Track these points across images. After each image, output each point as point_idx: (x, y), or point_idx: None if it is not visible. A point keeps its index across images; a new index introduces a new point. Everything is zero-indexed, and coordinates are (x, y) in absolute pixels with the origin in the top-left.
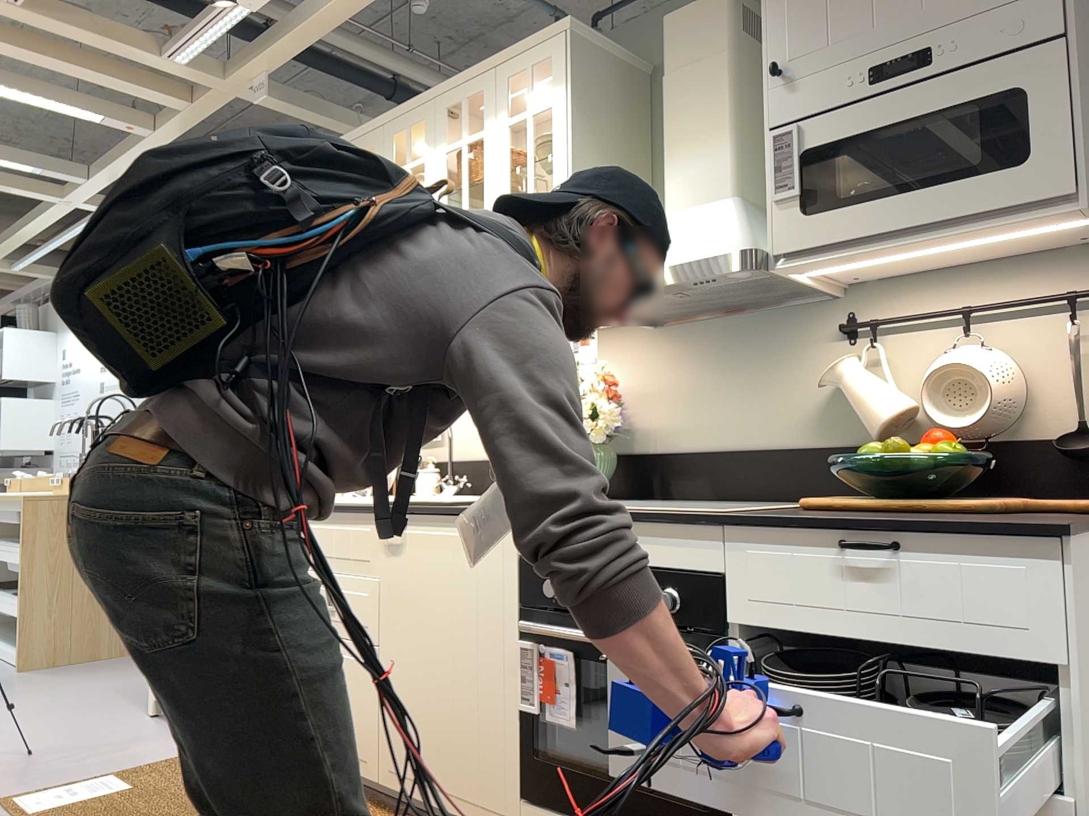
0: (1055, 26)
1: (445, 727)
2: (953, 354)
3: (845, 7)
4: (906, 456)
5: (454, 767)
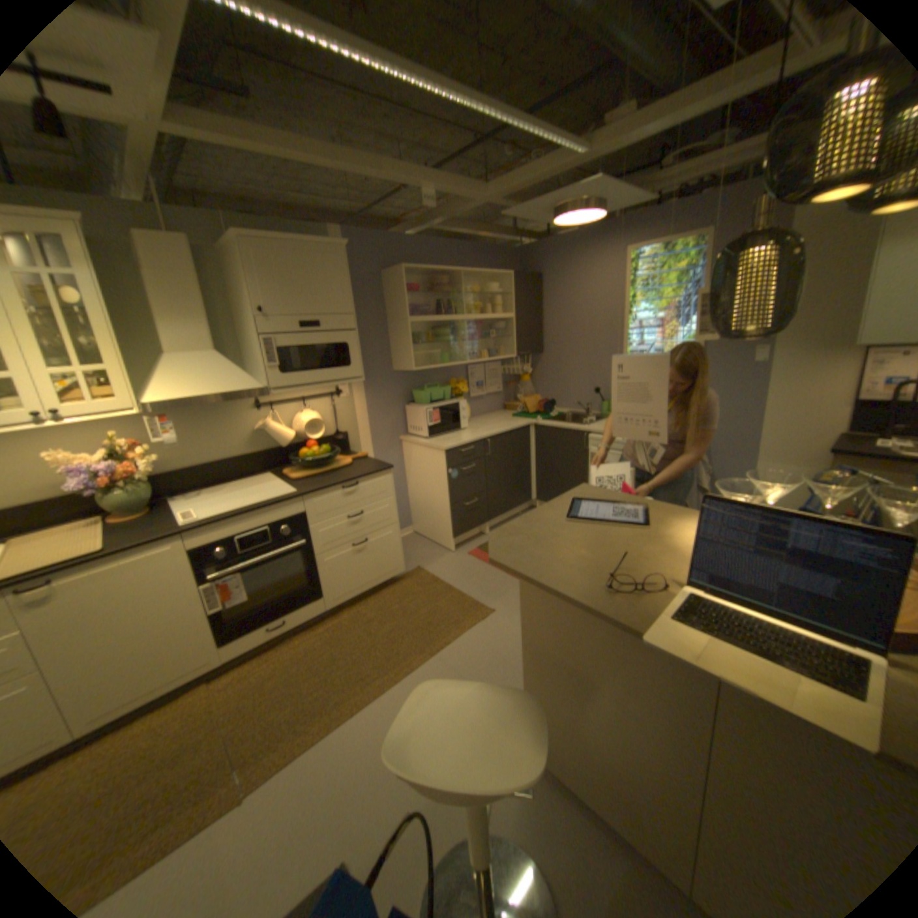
0: (354, 328)
1: (144, 663)
2: (298, 414)
3: (287, 294)
4: (314, 454)
5: (159, 675)
